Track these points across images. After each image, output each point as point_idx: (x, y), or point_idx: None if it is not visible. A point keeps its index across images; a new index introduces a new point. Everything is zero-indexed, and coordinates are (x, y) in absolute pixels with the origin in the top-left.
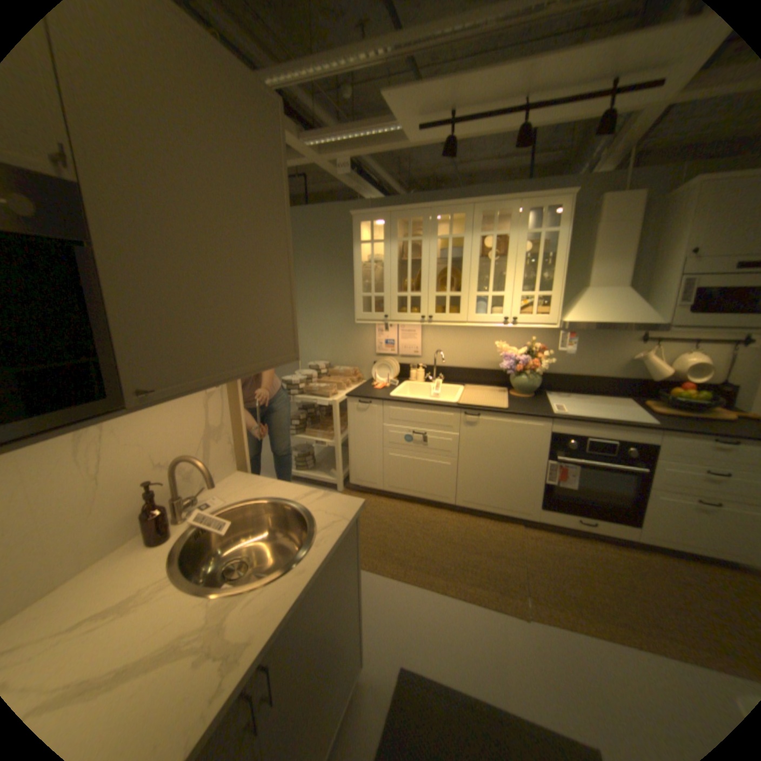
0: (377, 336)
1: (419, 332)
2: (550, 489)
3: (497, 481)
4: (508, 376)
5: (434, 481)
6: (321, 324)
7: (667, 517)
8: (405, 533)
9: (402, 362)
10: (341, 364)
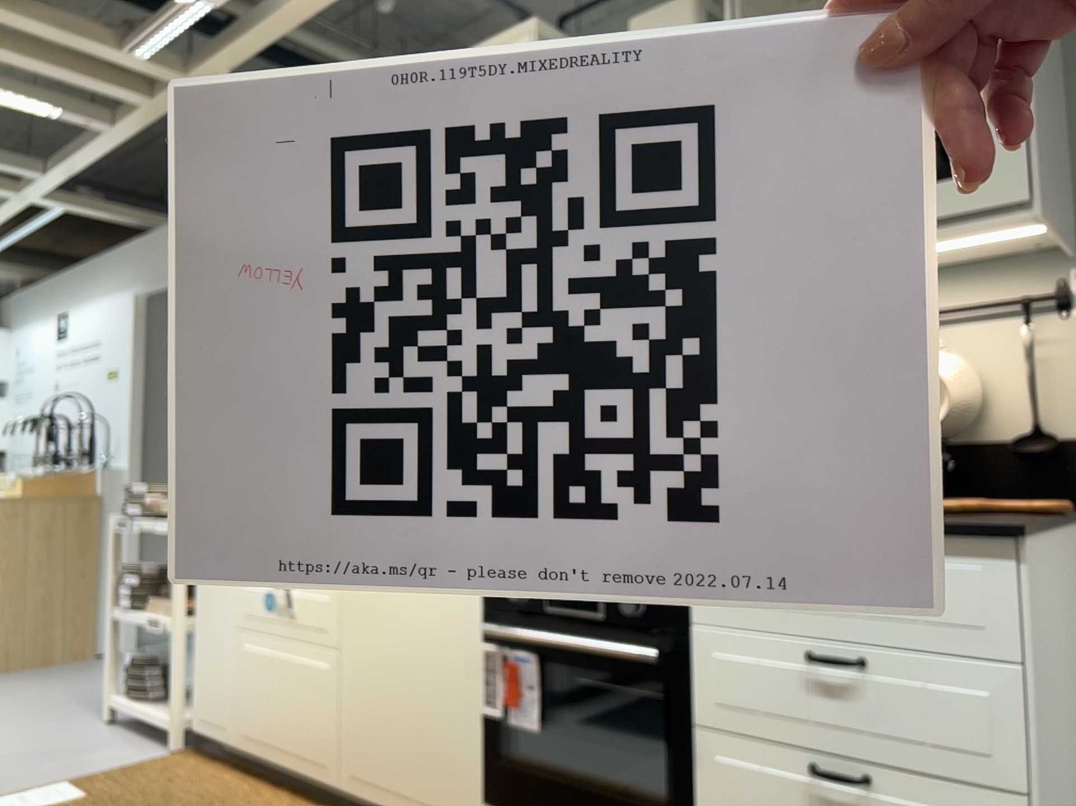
0: None
1: None
2: (493, 734)
3: (399, 710)
4: None
5: (303, 717)
6: None
7: None
8: None
9: None
10: None
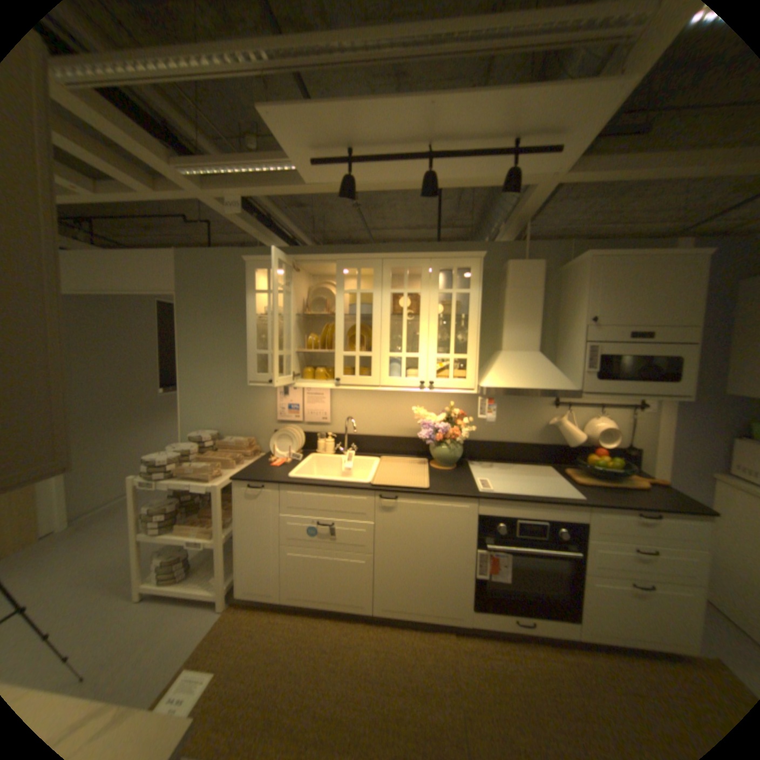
0: (279, 399)
1: (328, 395)
2: (480, 585)
3: (420, 579)
4: (427, 446)
5: (344, 586)
6: (208, 384)
7: (604, 607)
8: (303, 673)
9: (308, 430)
10: (233, 433)
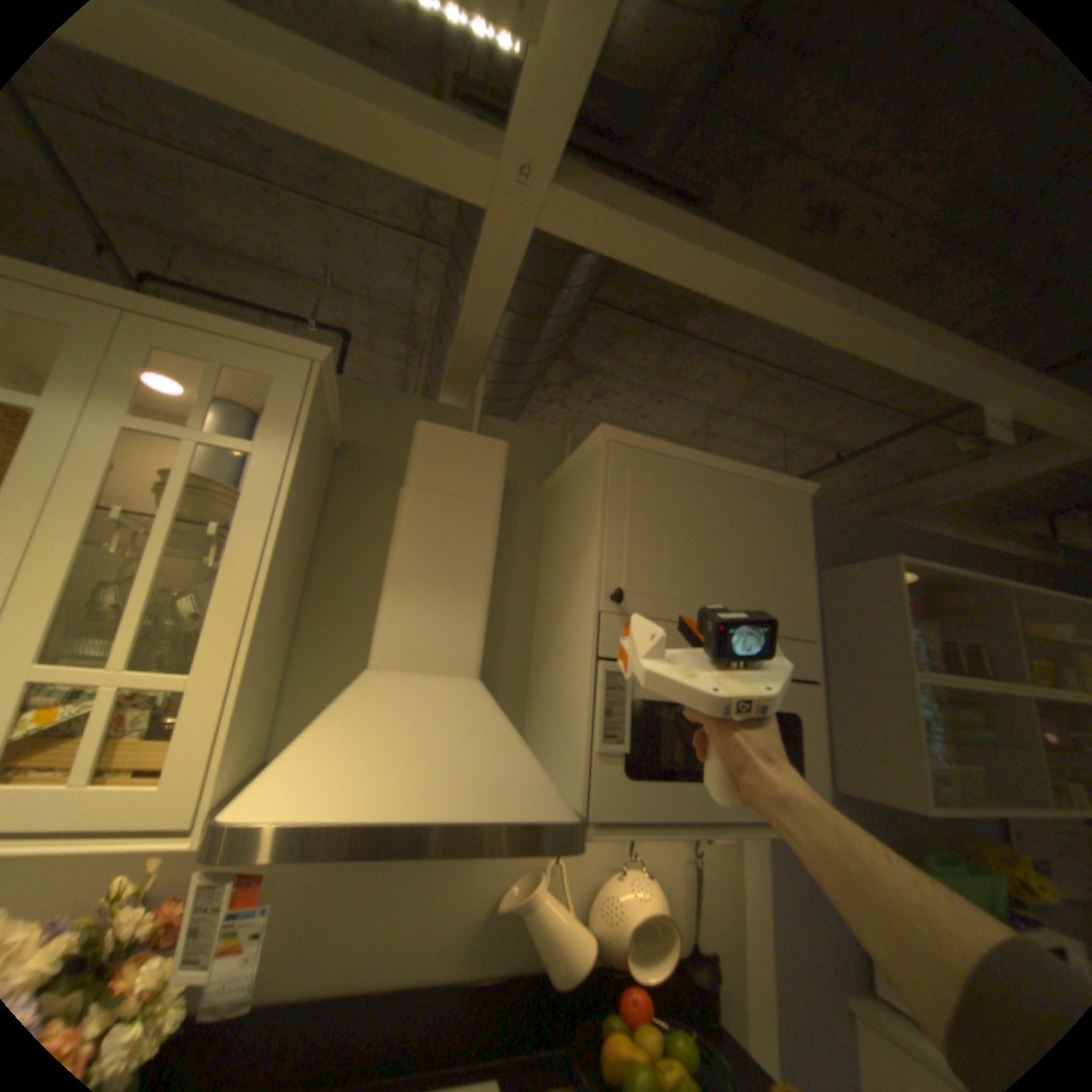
0: None
1: None
2: None
3: None
4: None
5: None
6: None
7: None
8: None
9: None
10: None
